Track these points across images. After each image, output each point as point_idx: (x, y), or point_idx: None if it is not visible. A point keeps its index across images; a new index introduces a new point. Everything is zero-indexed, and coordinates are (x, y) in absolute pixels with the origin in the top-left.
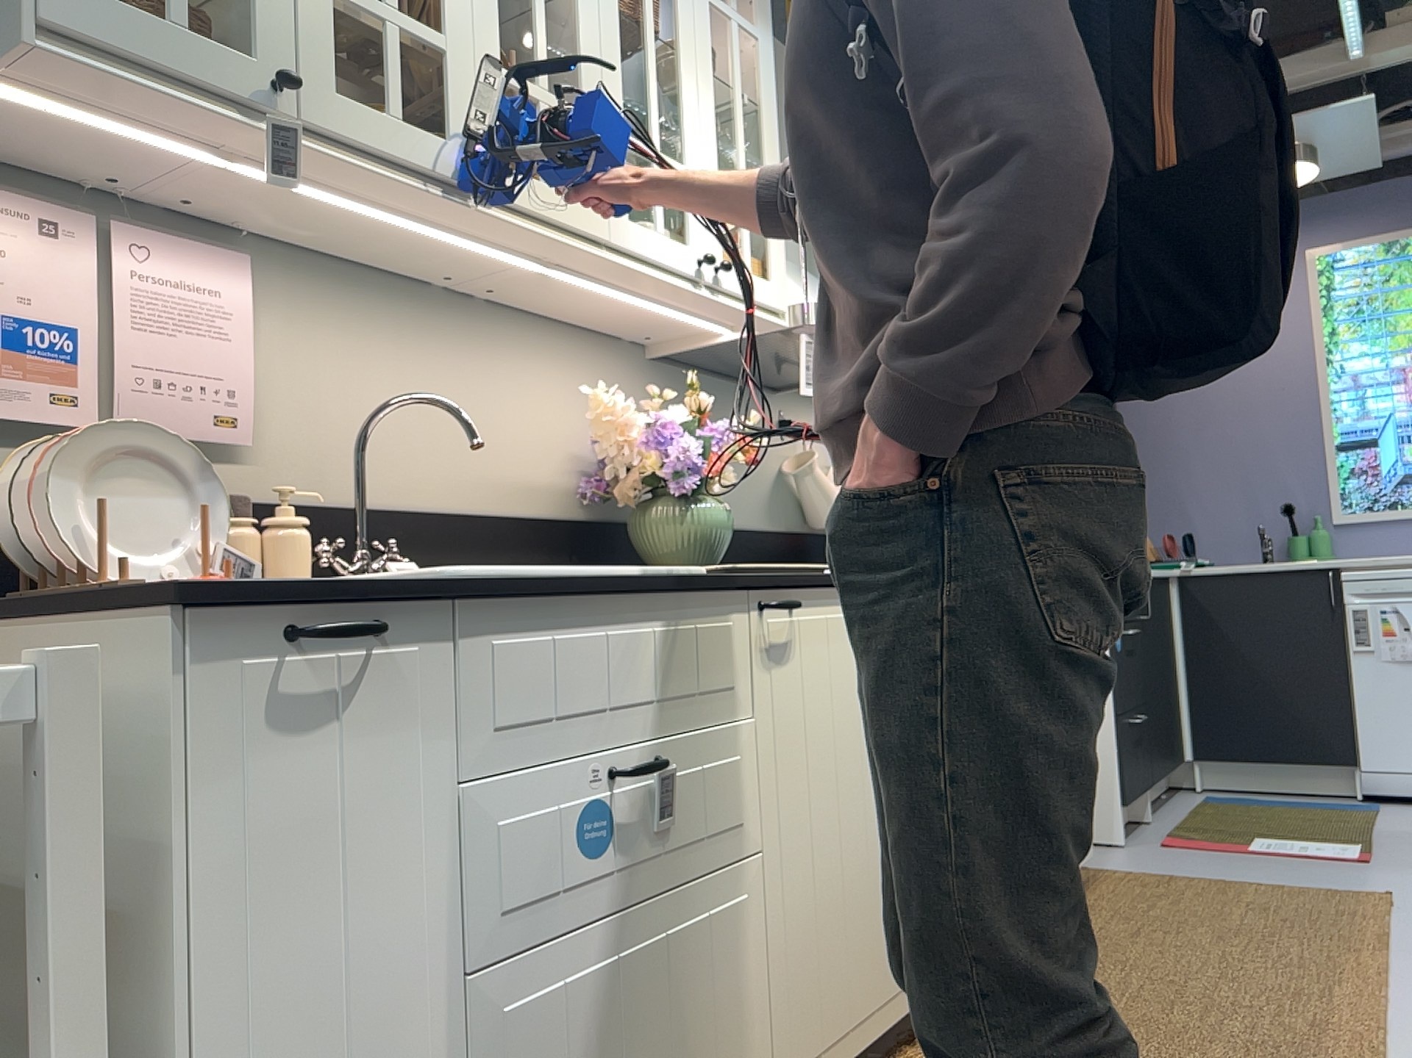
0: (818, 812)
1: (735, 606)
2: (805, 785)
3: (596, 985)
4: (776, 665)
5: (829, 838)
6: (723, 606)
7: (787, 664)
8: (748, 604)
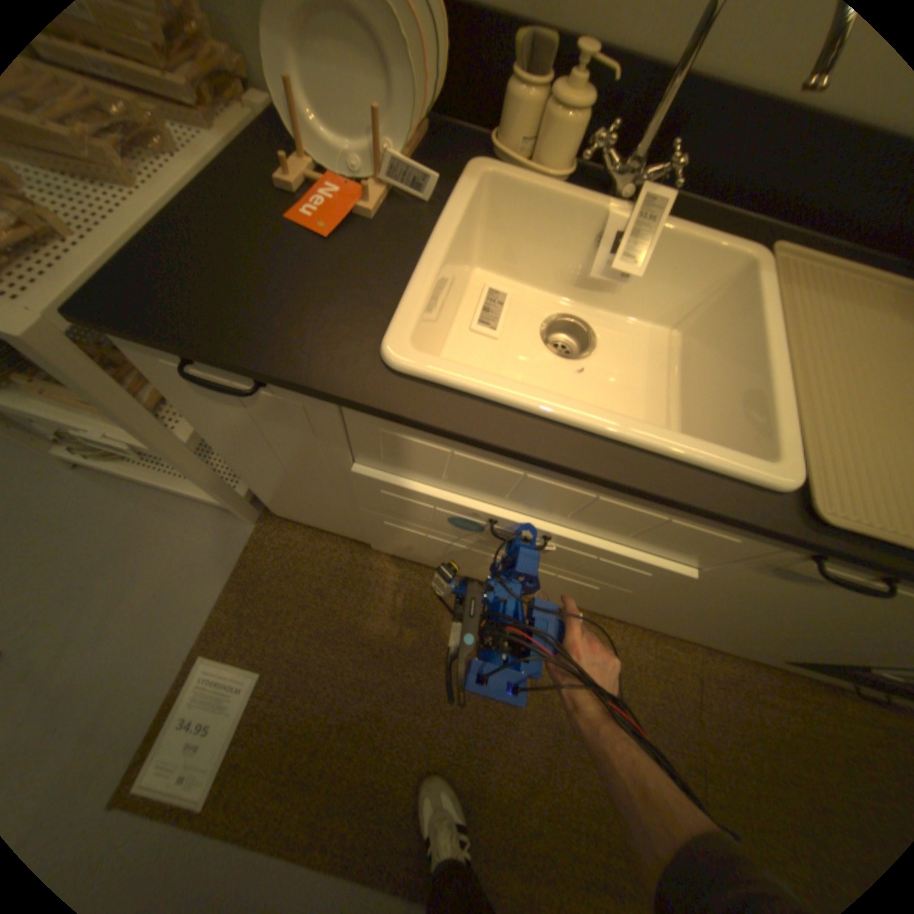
0: (728, 612)
1: (773, 539)
2: (730, 604)
3: (454, 541)
4: (787, 578)
5: (726, 618)
6: (747, 531)
7: (809, 585)
8: (802, 548)
